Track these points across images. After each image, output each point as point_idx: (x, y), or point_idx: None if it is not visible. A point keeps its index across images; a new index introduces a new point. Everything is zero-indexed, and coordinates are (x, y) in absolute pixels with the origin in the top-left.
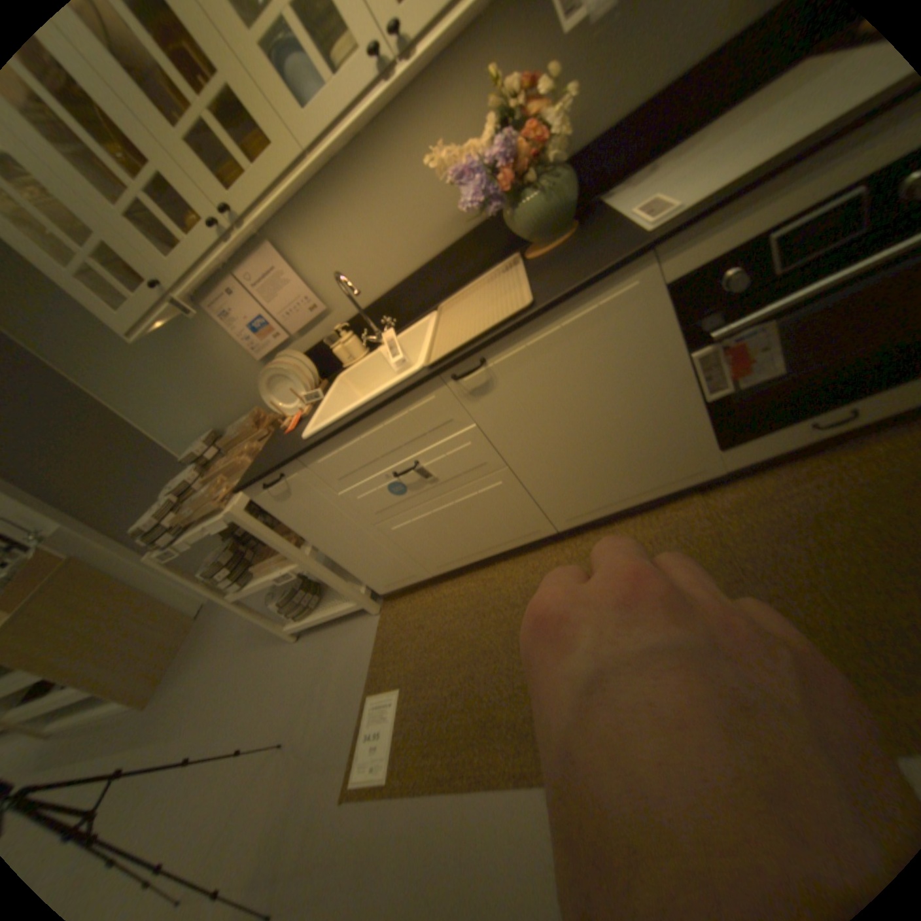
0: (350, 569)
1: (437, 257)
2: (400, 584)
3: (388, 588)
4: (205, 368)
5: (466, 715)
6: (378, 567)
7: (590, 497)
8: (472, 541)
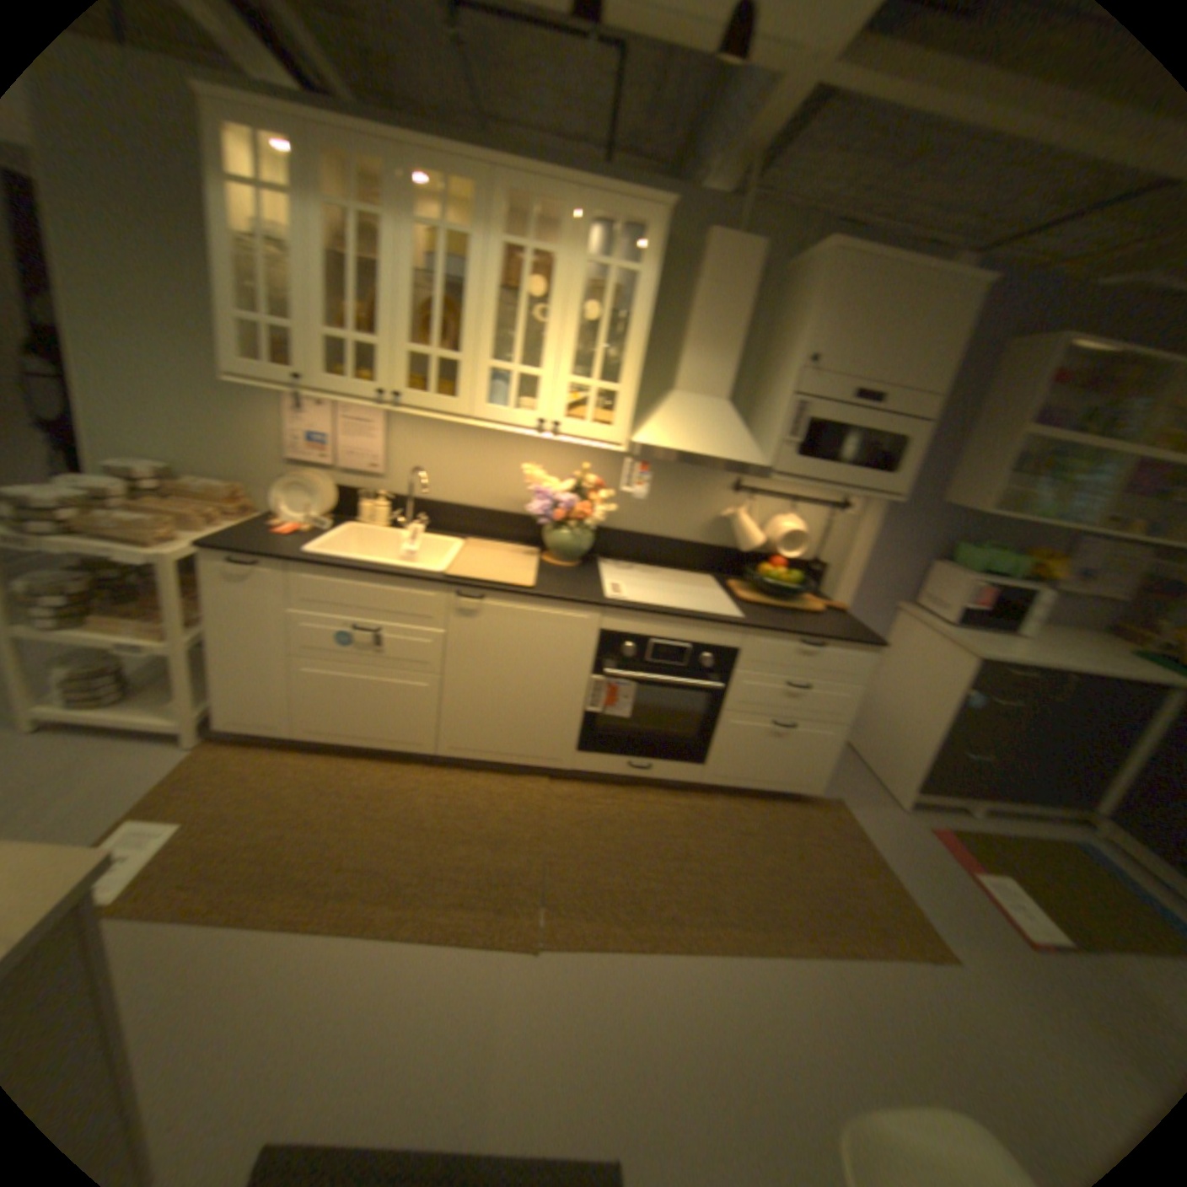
0: (207, 685)
1: (484, 510)
2: (243, 731)
3: (225, 729)
4: (217, 421)
5: (252, 868)
6: (241, 700)
7: (477, 737)
8: (358, 724)
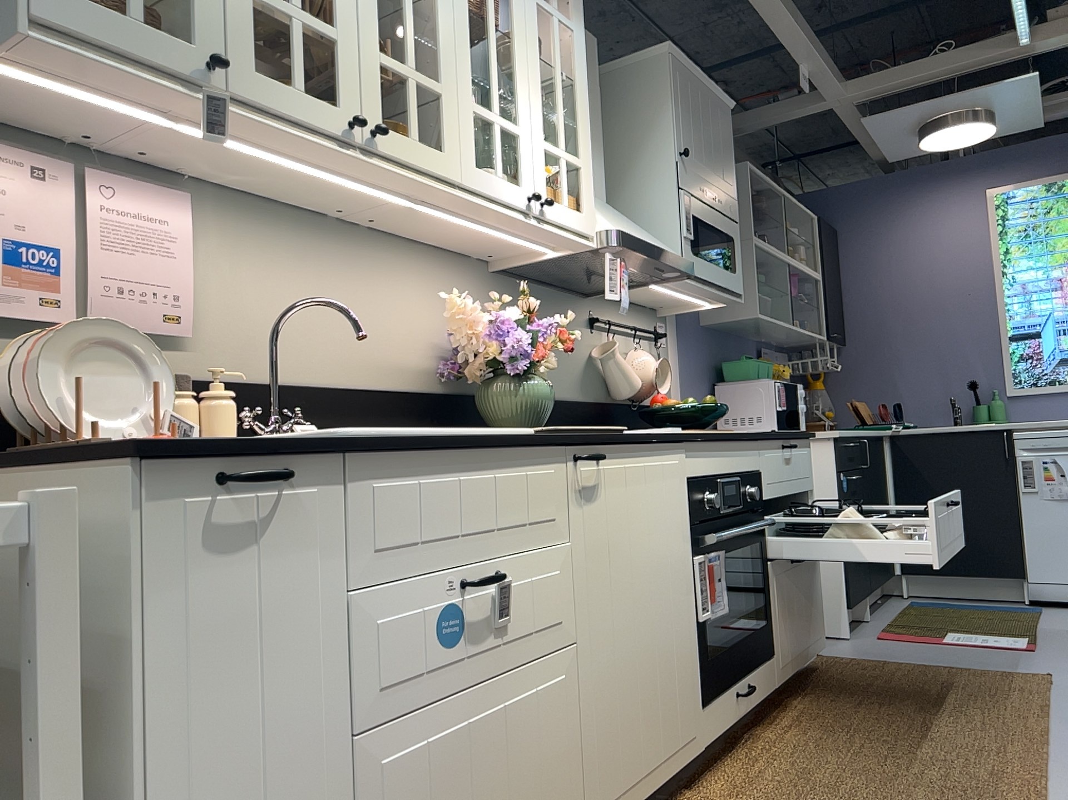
0: None
1: (366, 390)
2: None
3: None
4: None
5: None
6: None
7: (626, 752)
8: None
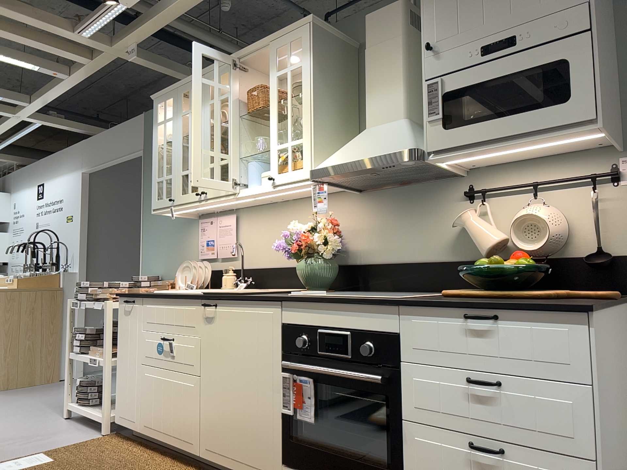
0: (116, 386)
1: (286, 267)
2: (124, 422)
3: (119, 420)
4: (180, 245)
5: None
6: (125, 397)
7: (220, 438)
8: (165, 419)
